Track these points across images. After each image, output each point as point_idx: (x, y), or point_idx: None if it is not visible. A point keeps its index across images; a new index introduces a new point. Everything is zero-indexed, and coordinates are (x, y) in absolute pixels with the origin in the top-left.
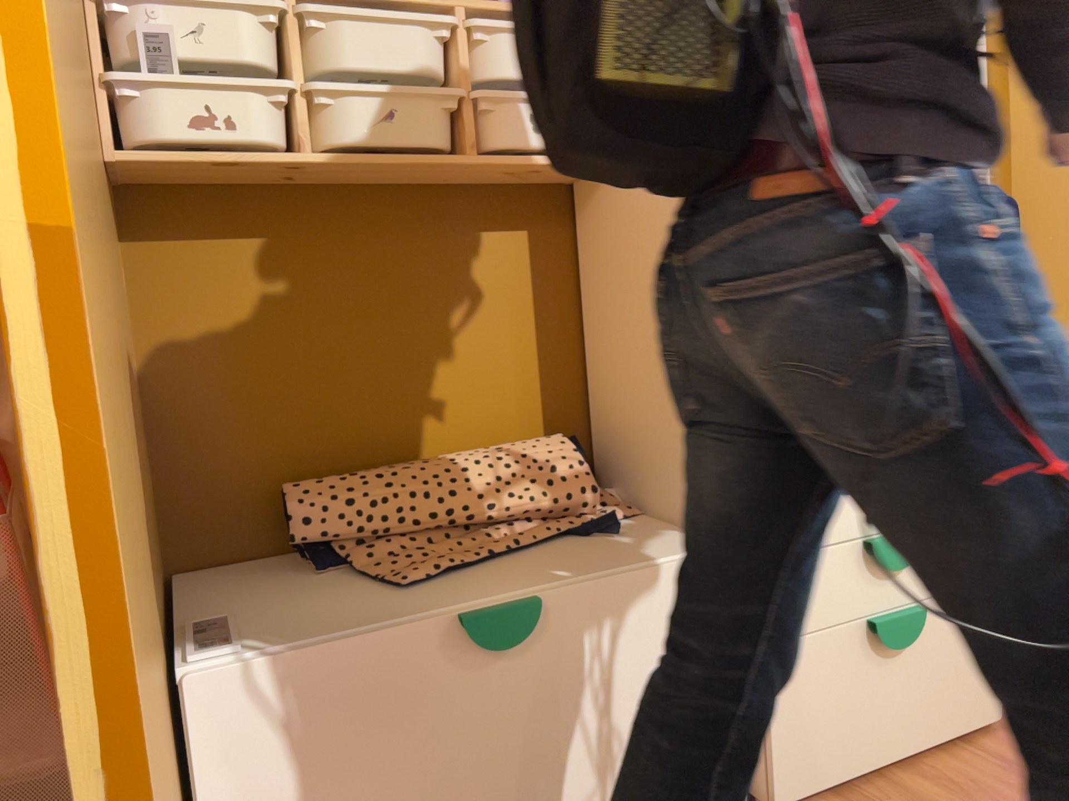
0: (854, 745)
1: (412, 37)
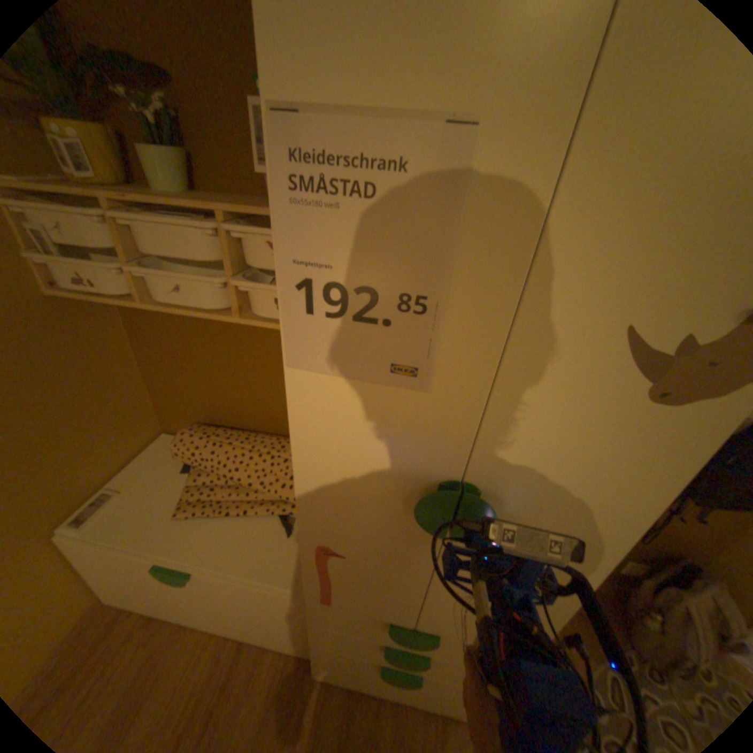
0: (363, 686)
1: (188, 234)
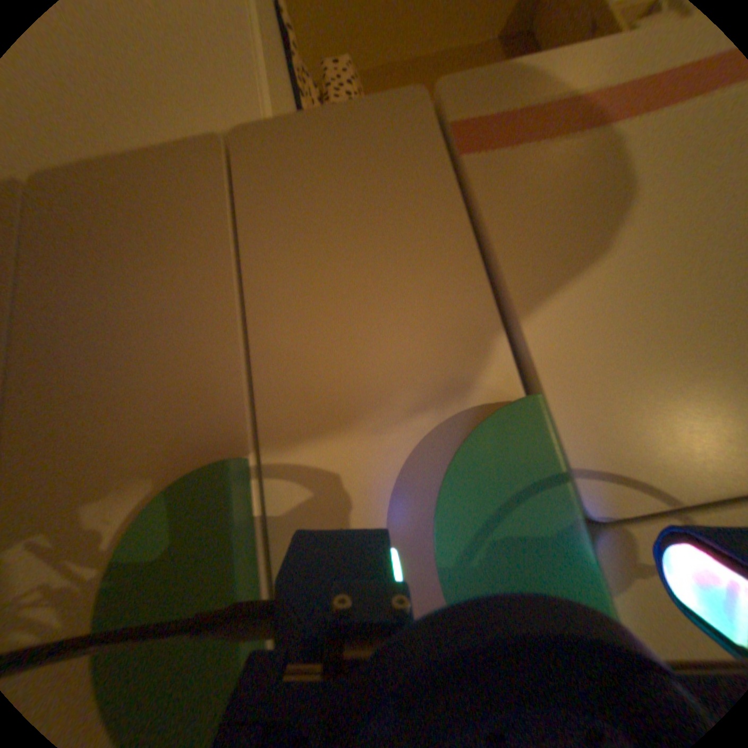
0: None
1: None
